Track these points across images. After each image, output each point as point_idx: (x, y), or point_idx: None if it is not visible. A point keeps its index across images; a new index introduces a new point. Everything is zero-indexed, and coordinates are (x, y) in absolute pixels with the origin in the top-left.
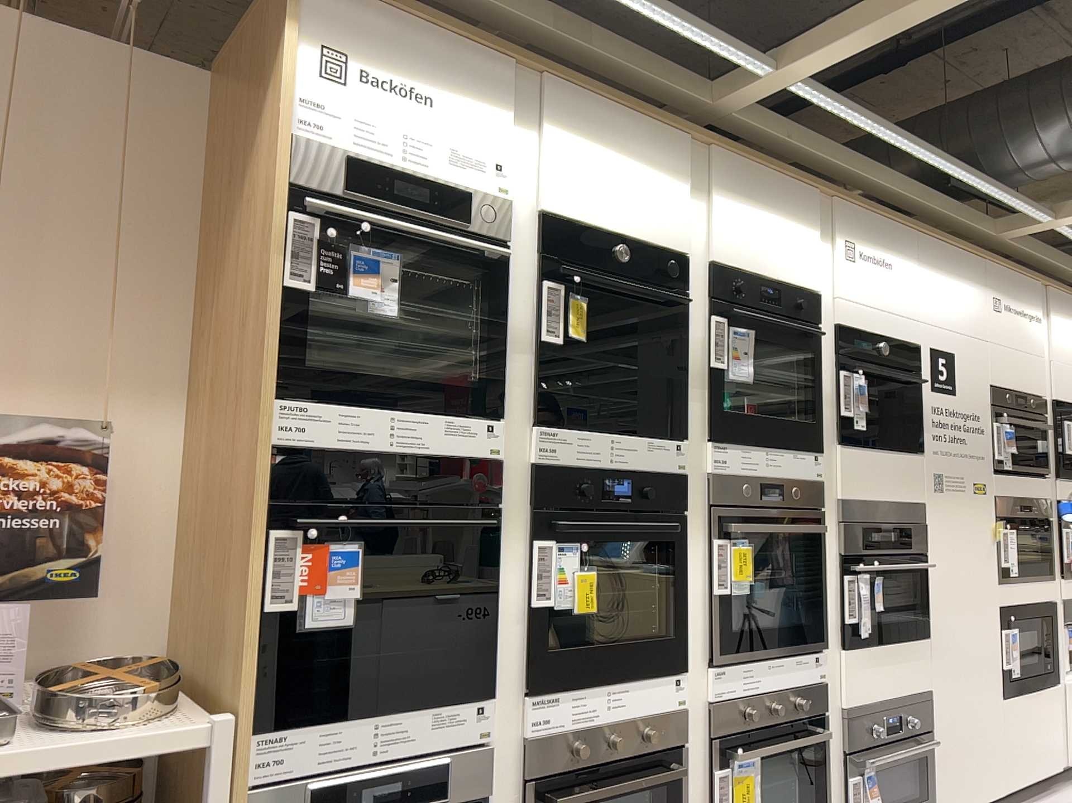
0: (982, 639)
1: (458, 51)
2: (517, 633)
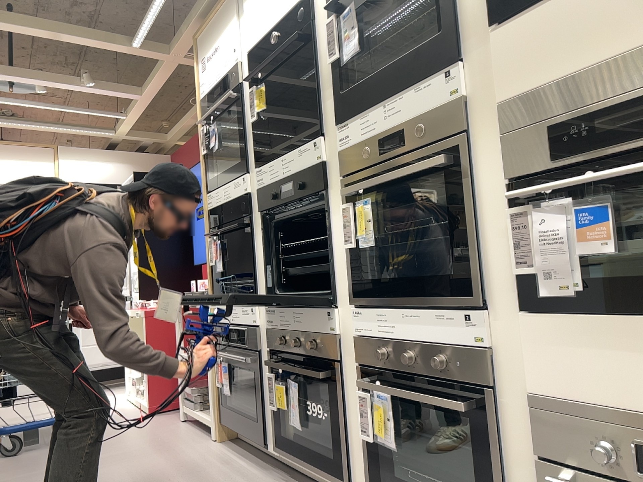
0: None
1: (220, 14)
2: (262, 276)
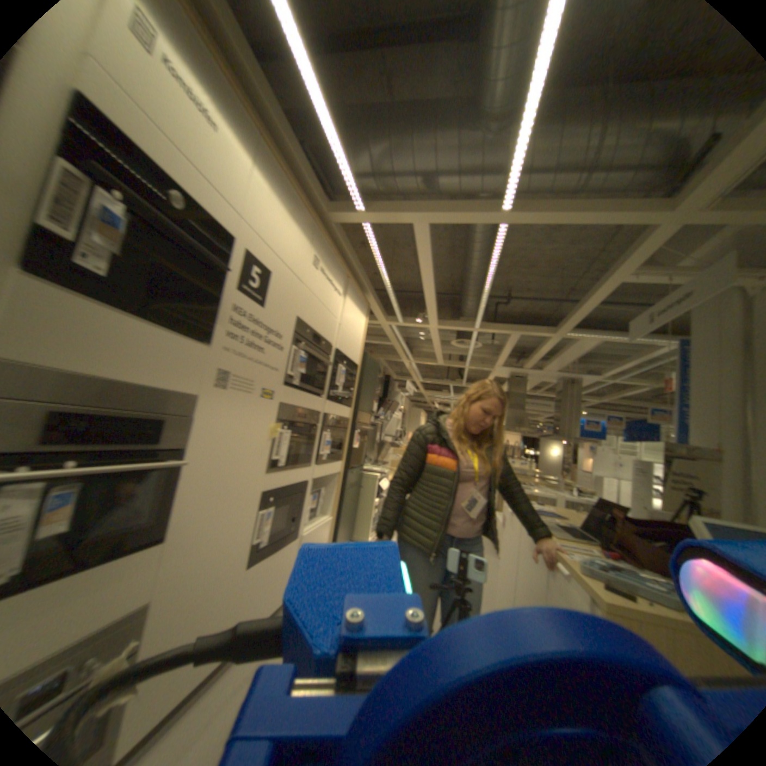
0: (240, 525)
1: None
2: None
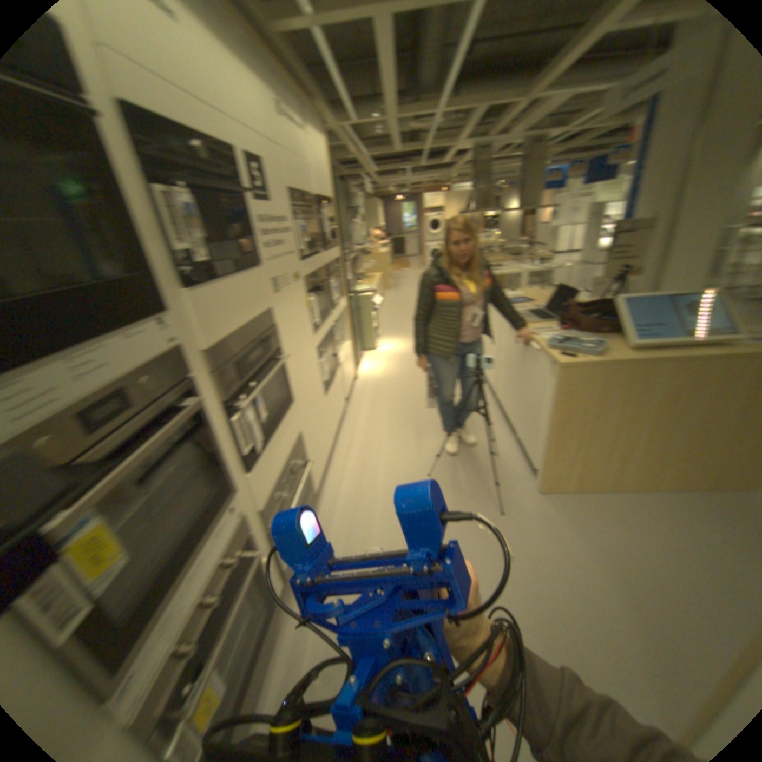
0: (316, 375)
1: None
2: None
